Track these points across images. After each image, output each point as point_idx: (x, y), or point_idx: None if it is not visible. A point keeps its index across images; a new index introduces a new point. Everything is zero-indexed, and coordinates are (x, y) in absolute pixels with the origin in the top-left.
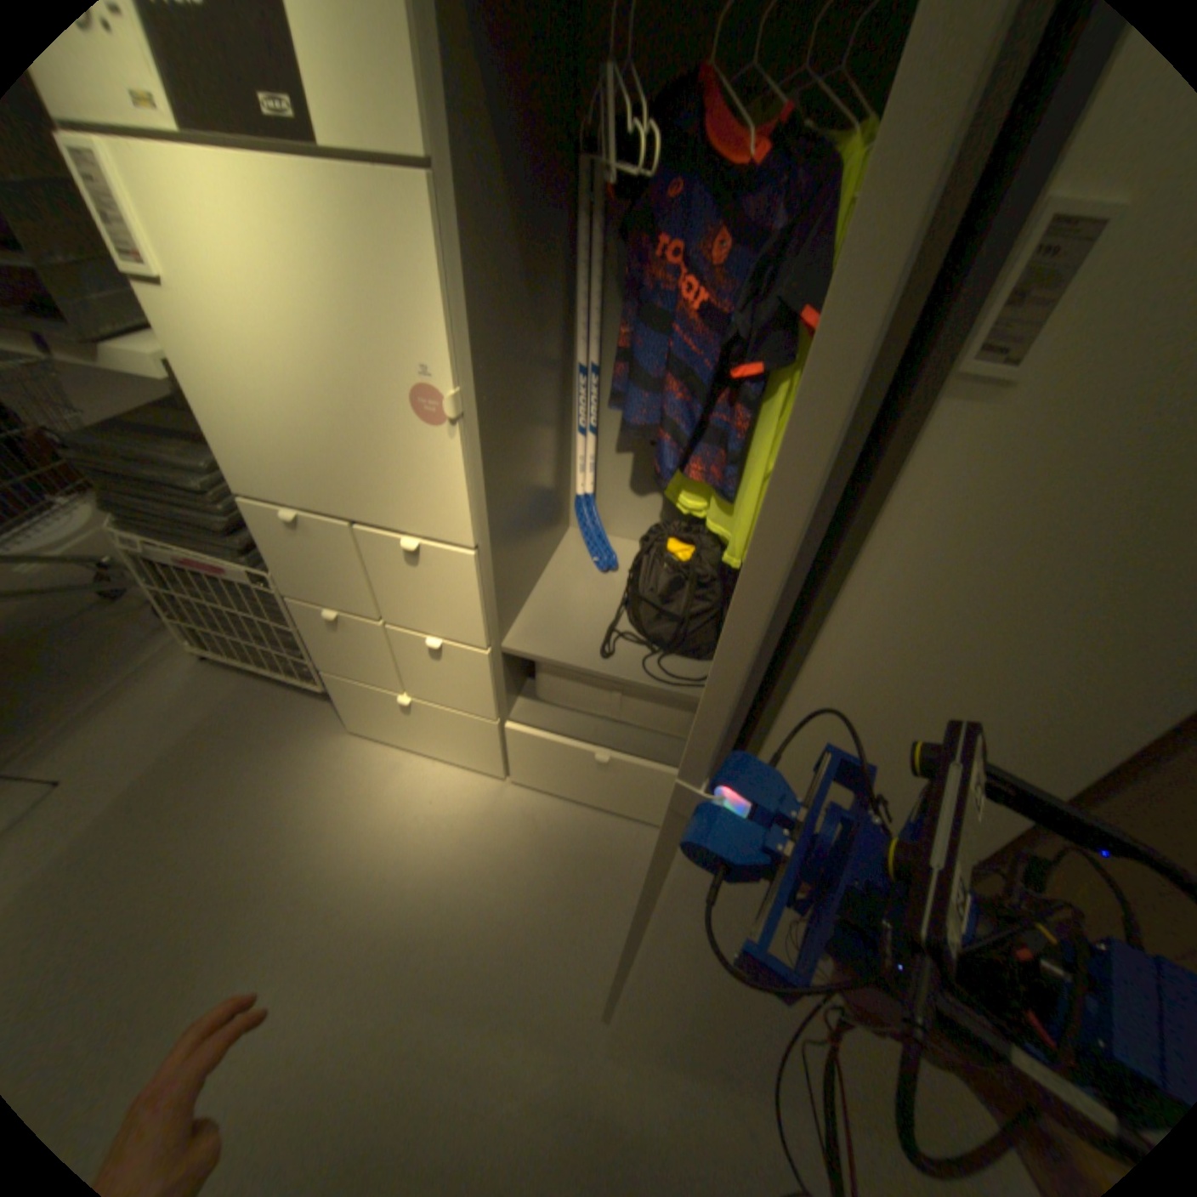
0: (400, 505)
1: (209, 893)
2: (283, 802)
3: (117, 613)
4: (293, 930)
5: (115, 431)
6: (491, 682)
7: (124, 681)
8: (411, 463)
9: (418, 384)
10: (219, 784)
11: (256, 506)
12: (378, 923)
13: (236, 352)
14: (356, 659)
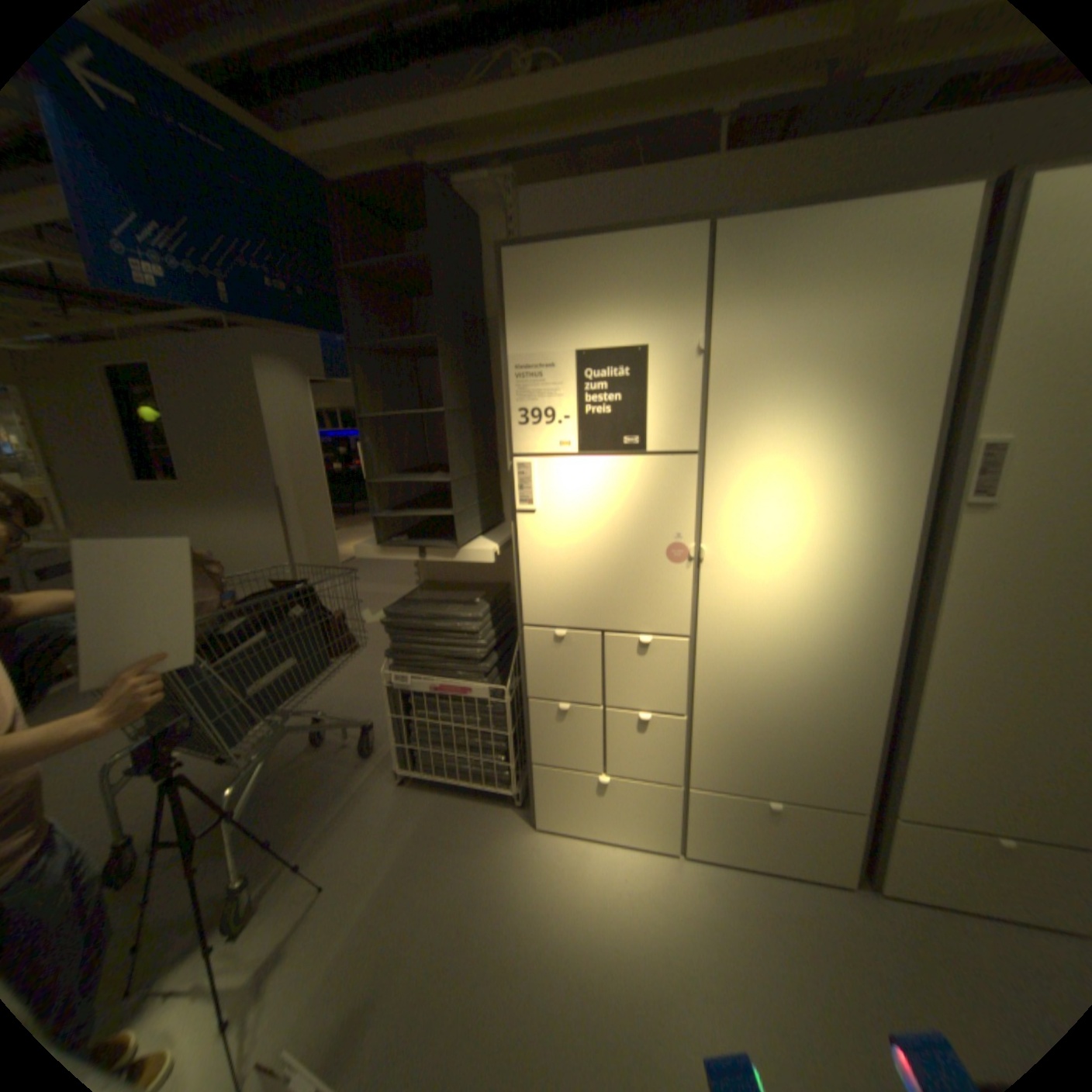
0: (642, 615)
1: (473, 972)
2: (505, 891)
3: (322, 756)
4: (556, 1000)
5: (412, 604)
6: (682, 748)
7: (344, 805)
8: (656, 588)
9: (672, 544)
10: (447, 880)
11: (534, 631)
12: (626, 989)
13: (563, 541)
14: (570, 746)
